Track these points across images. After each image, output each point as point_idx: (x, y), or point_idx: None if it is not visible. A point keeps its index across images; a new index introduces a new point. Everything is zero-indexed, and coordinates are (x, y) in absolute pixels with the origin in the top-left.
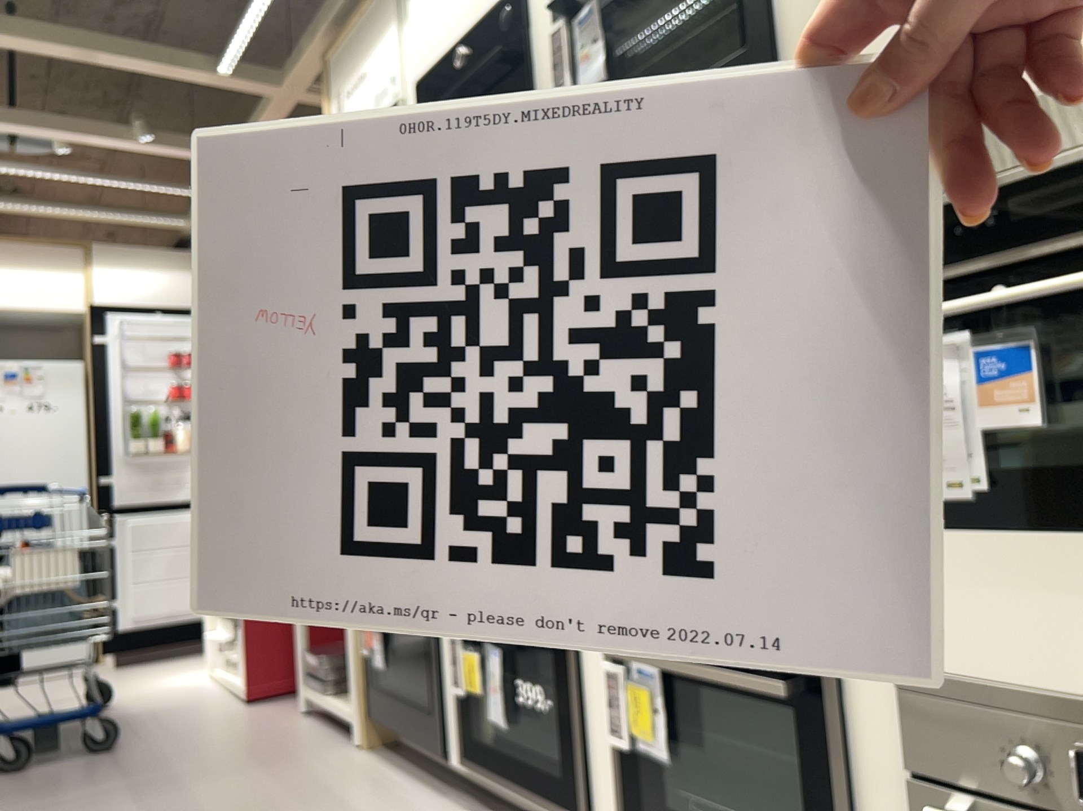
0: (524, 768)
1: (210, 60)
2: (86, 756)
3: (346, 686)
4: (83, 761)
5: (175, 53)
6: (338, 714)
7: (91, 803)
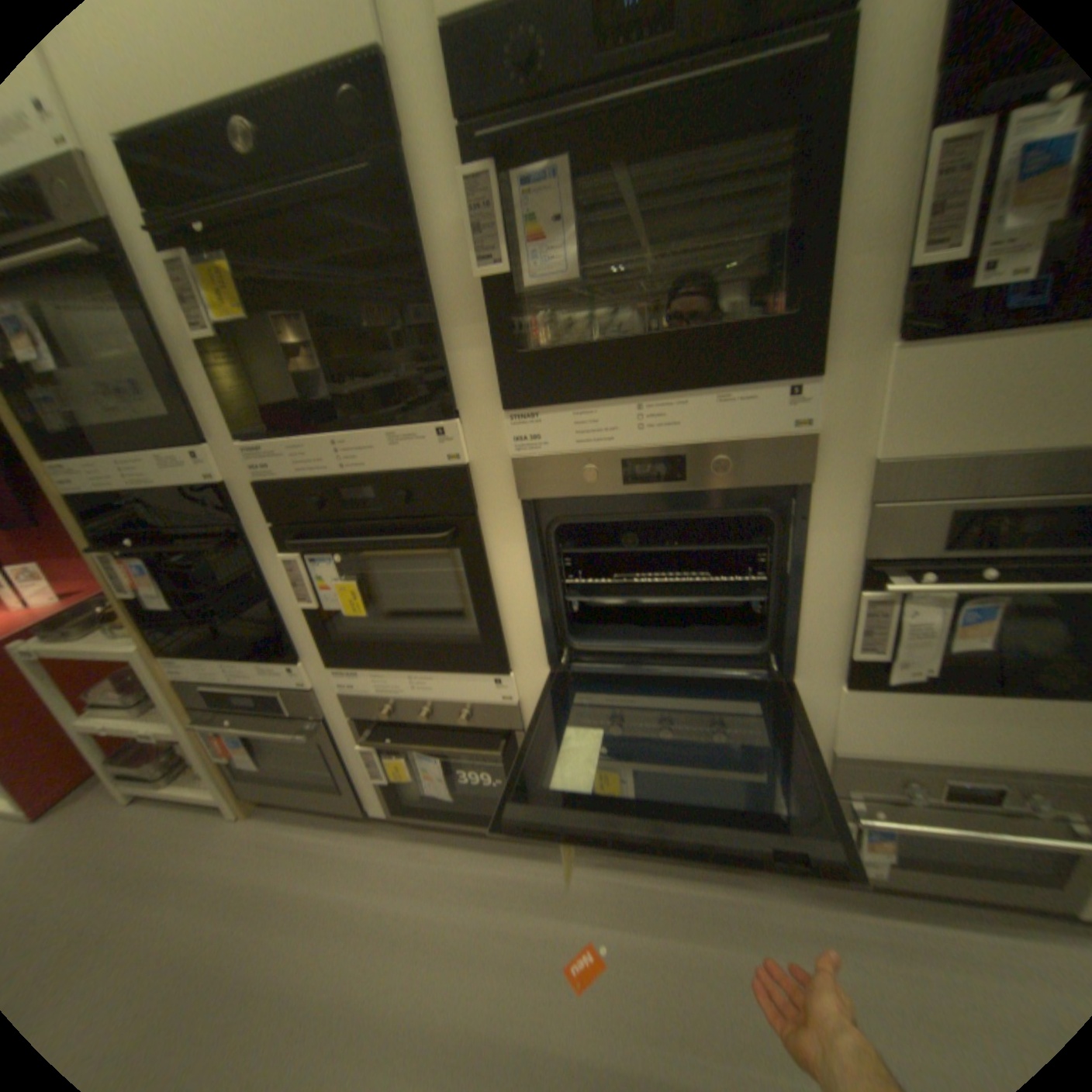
0: (469, 814)
1: None
2: None
3: (188, 778)
4: None
5: None
6: (191, 802)
7: None
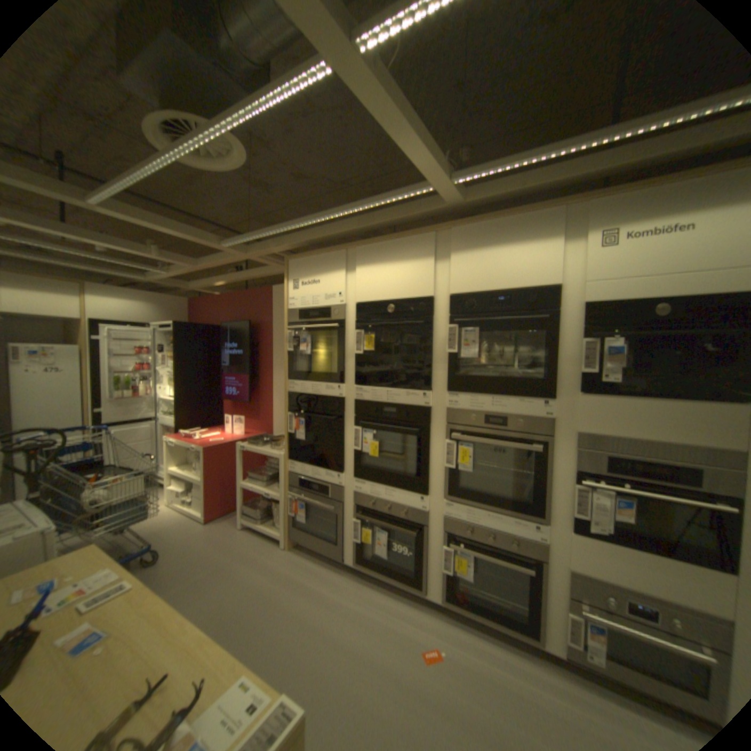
0: (392, 573)
1: (216, 238)
2: (143, 572)
3: (271, 524)
4: (144, 575)
5: (200, 233)
6: (268, 536)
7: (176, 604)
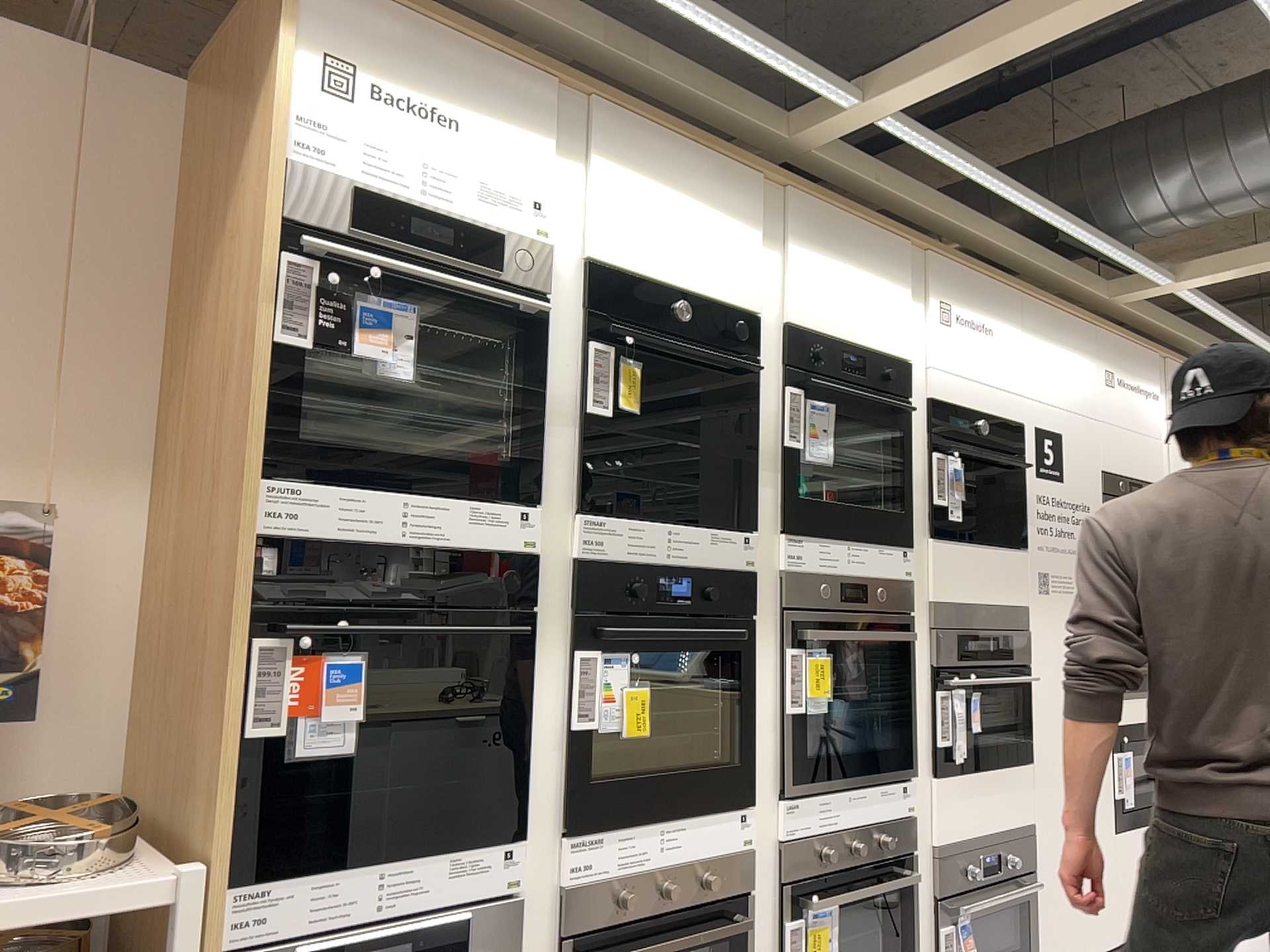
0: None
1: None
2: None
3: None
4: None
5: None
6: None
7: None
